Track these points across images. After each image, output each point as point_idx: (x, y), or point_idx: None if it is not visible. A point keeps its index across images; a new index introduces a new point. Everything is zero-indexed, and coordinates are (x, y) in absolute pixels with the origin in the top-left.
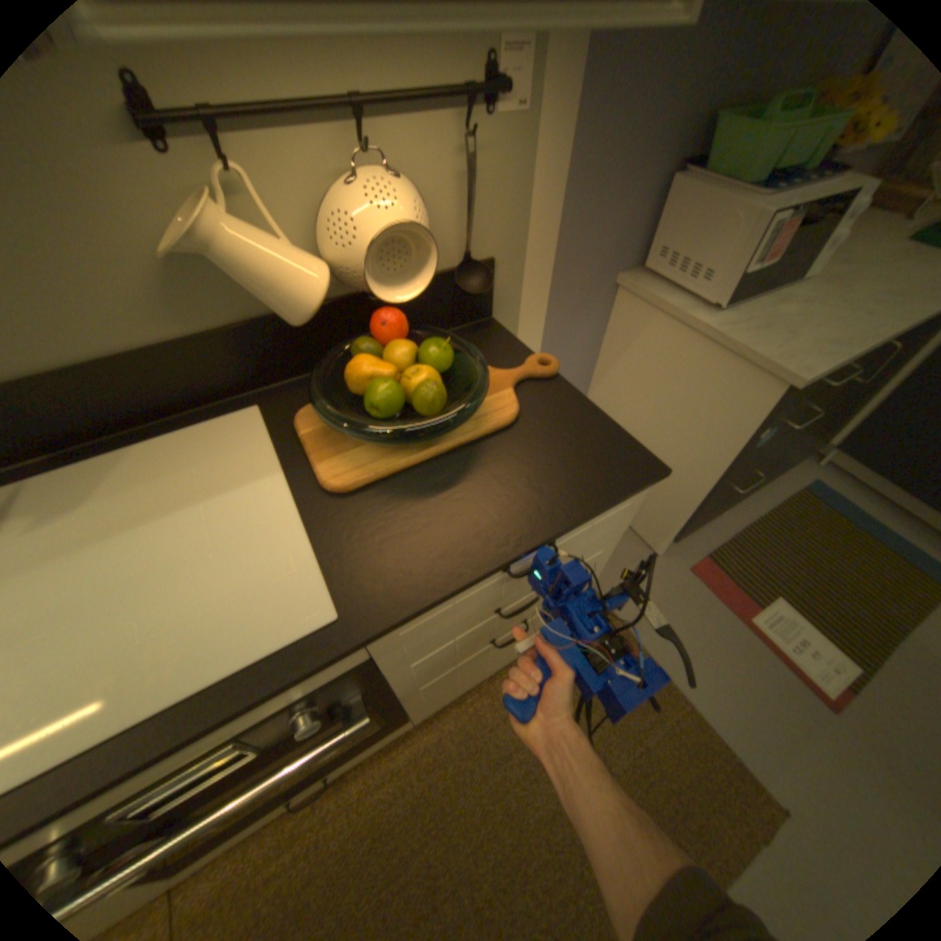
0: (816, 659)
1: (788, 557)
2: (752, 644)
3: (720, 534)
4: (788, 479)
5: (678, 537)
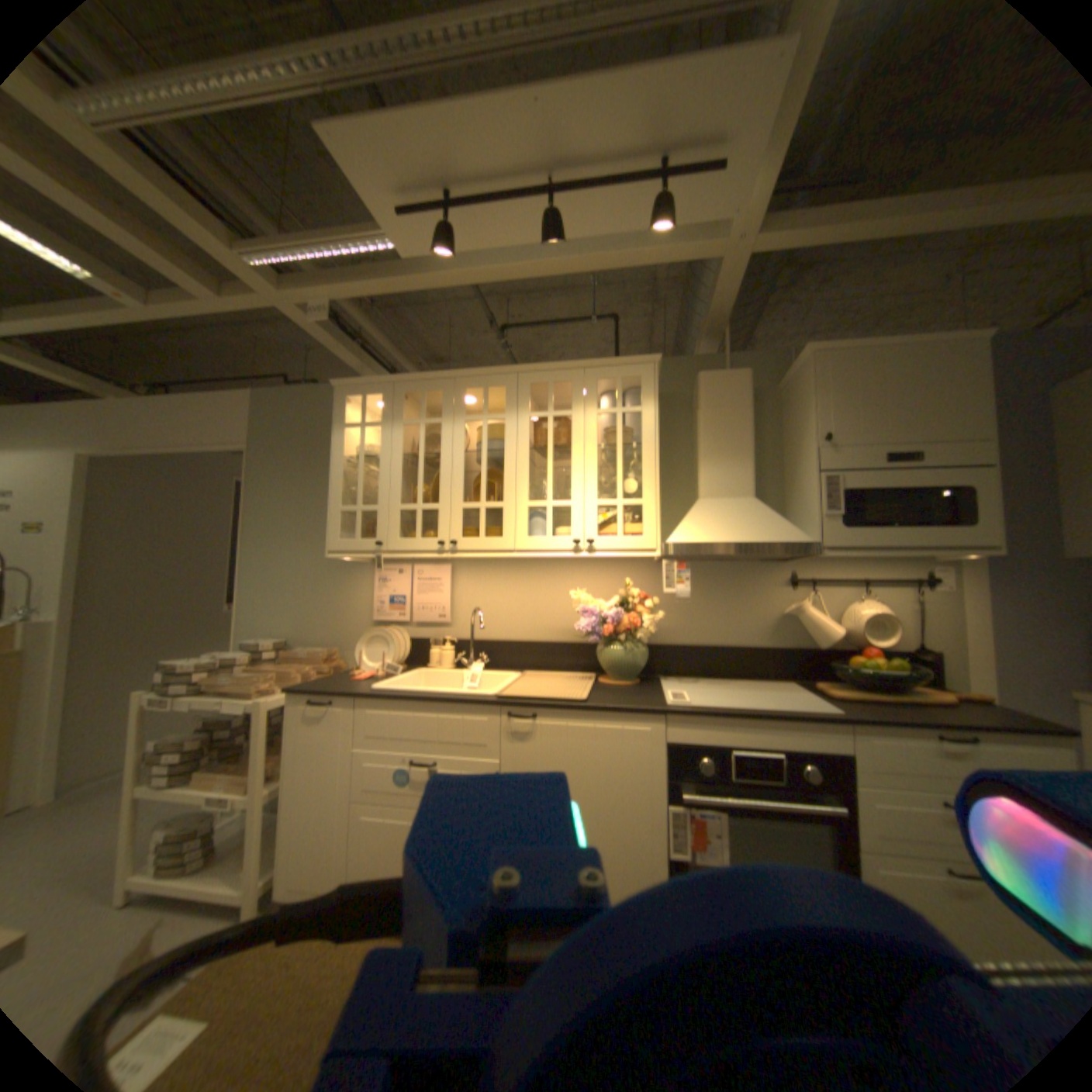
0: None
1: None
2: None
3: None
4: None
5: None
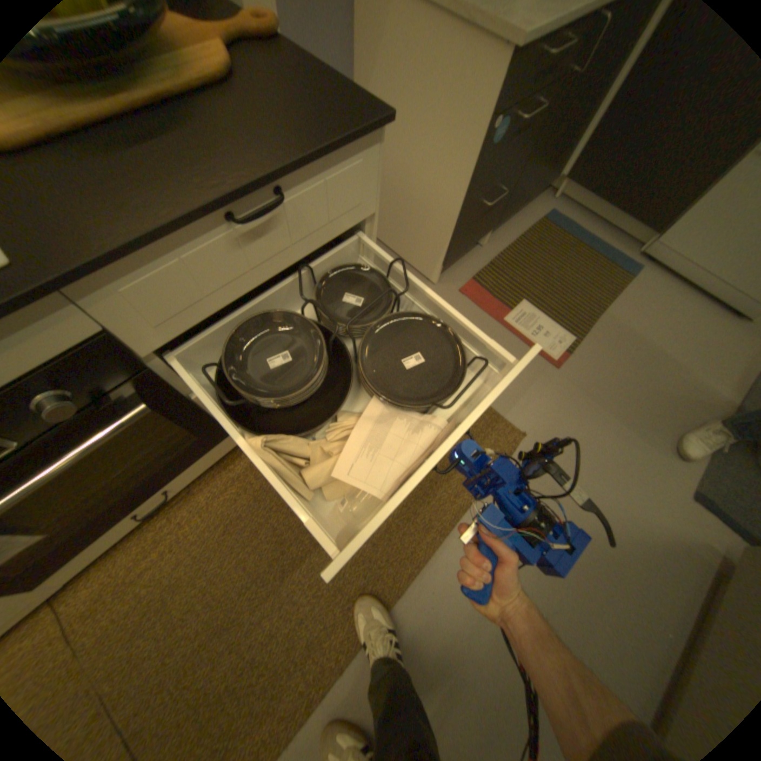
0: (545, 336)
1: (530, 270)
2: (503, 335)
3: (480, 260)
4: (531, 211)
5: (444, 260)
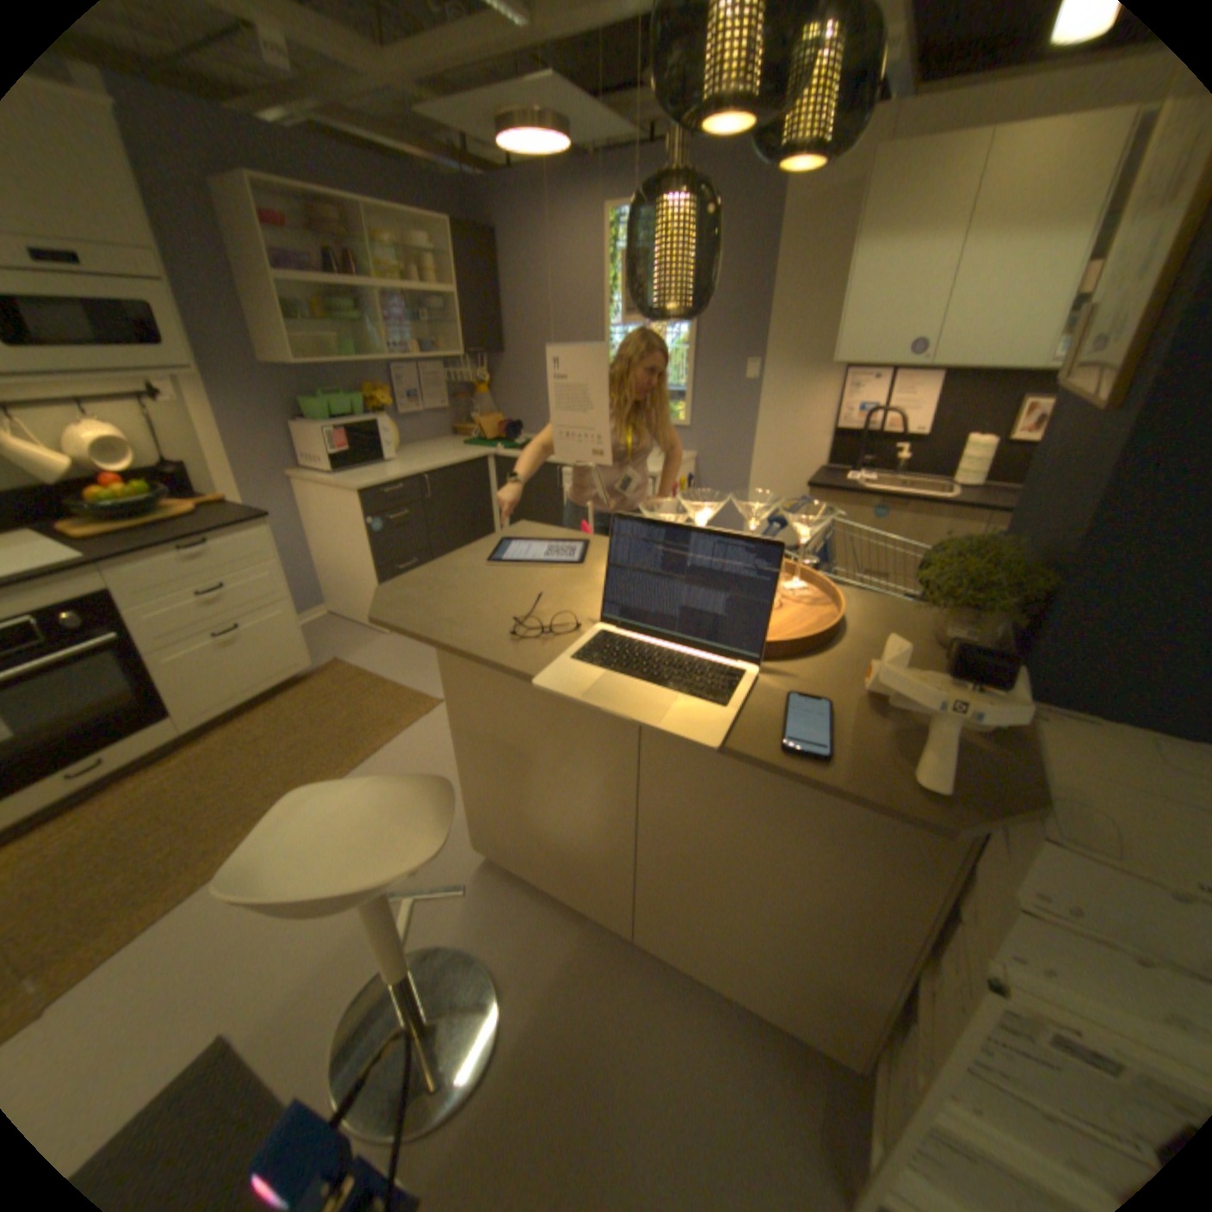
0: None
1: None
2: None
3: None
4: None
5: None
